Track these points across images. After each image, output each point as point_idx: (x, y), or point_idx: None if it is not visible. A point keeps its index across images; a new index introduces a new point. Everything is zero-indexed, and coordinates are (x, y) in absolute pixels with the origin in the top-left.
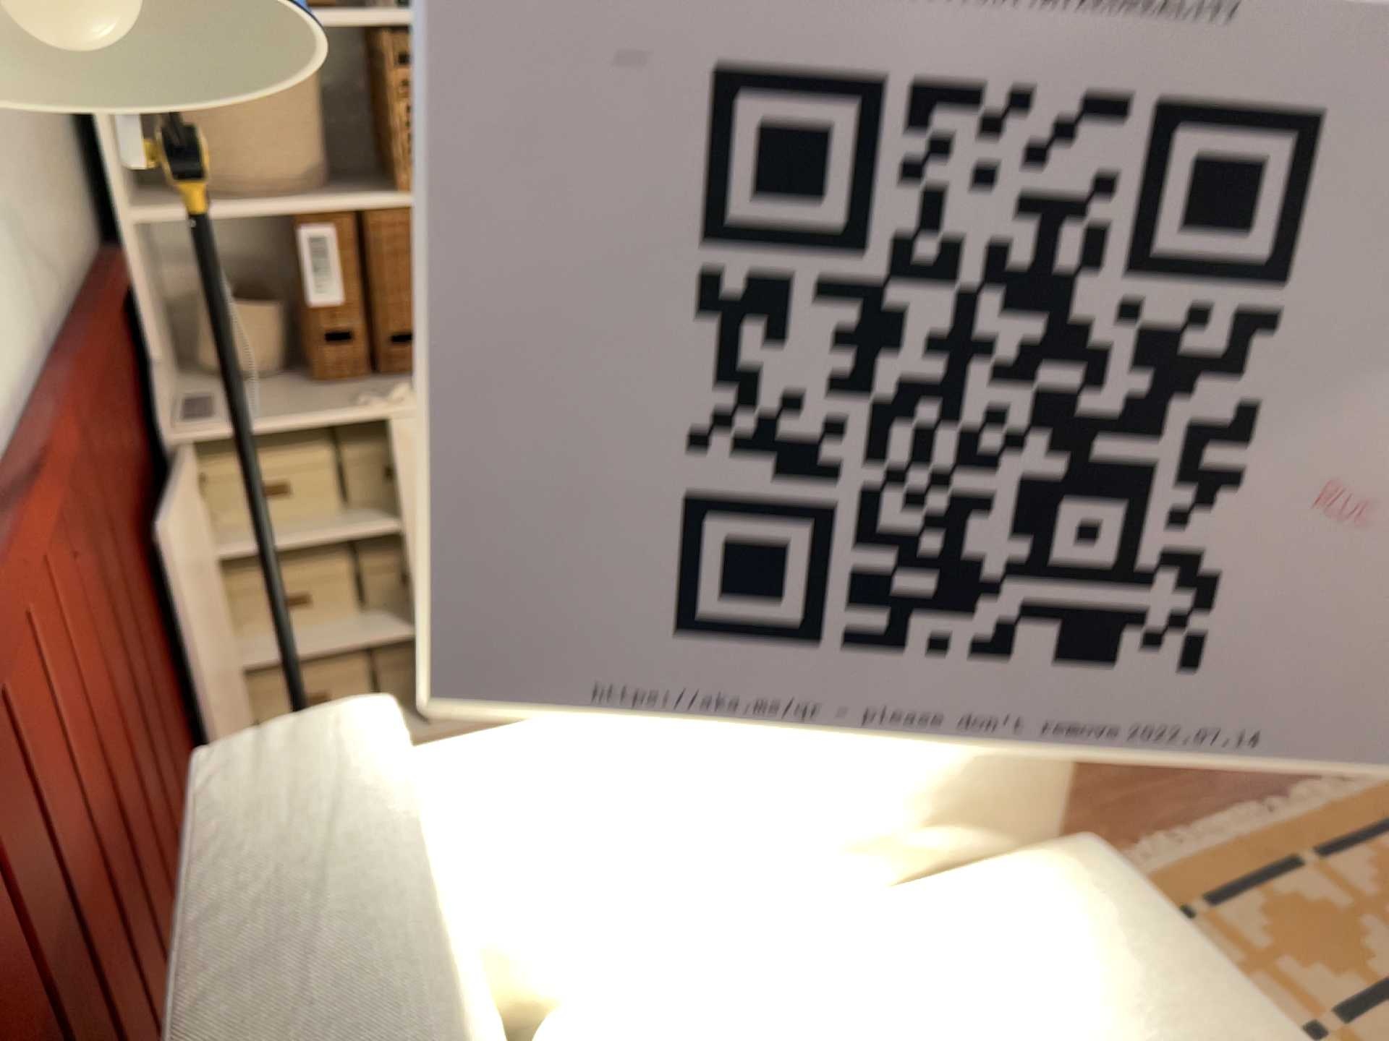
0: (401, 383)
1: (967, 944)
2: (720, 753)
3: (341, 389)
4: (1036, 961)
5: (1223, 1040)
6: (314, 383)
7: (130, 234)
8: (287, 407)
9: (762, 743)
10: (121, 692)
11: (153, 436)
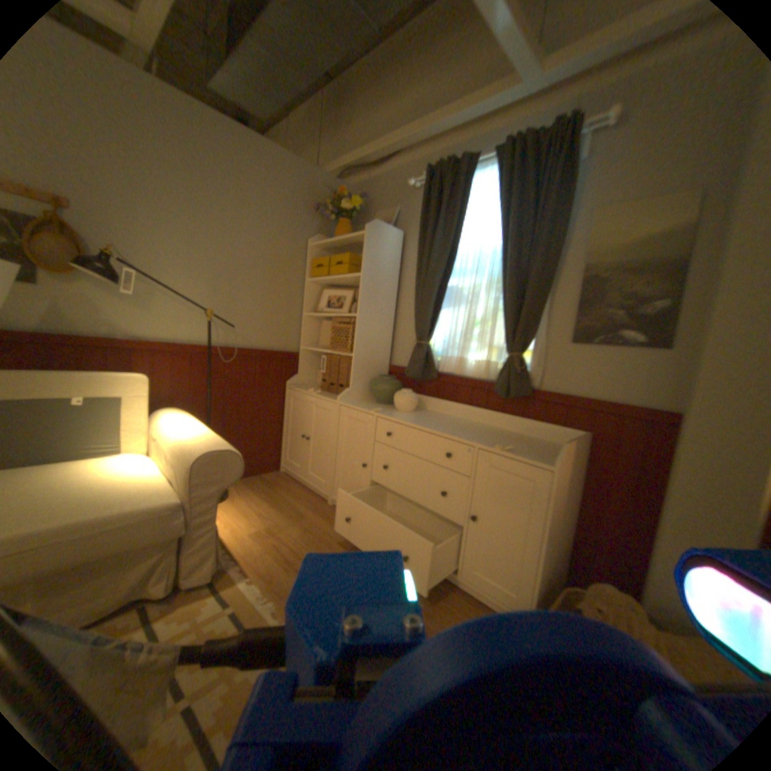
0: (327, 393)
1: (141, 484)
2: (180, 428)
3: (319, 391)
4: (130, 490)
5: (84, 510)
6: (320, 389)
7: (302, 350)
8: (306, 389)
9: (183, 431)
10: (208, 399)
11: (286, 385)
